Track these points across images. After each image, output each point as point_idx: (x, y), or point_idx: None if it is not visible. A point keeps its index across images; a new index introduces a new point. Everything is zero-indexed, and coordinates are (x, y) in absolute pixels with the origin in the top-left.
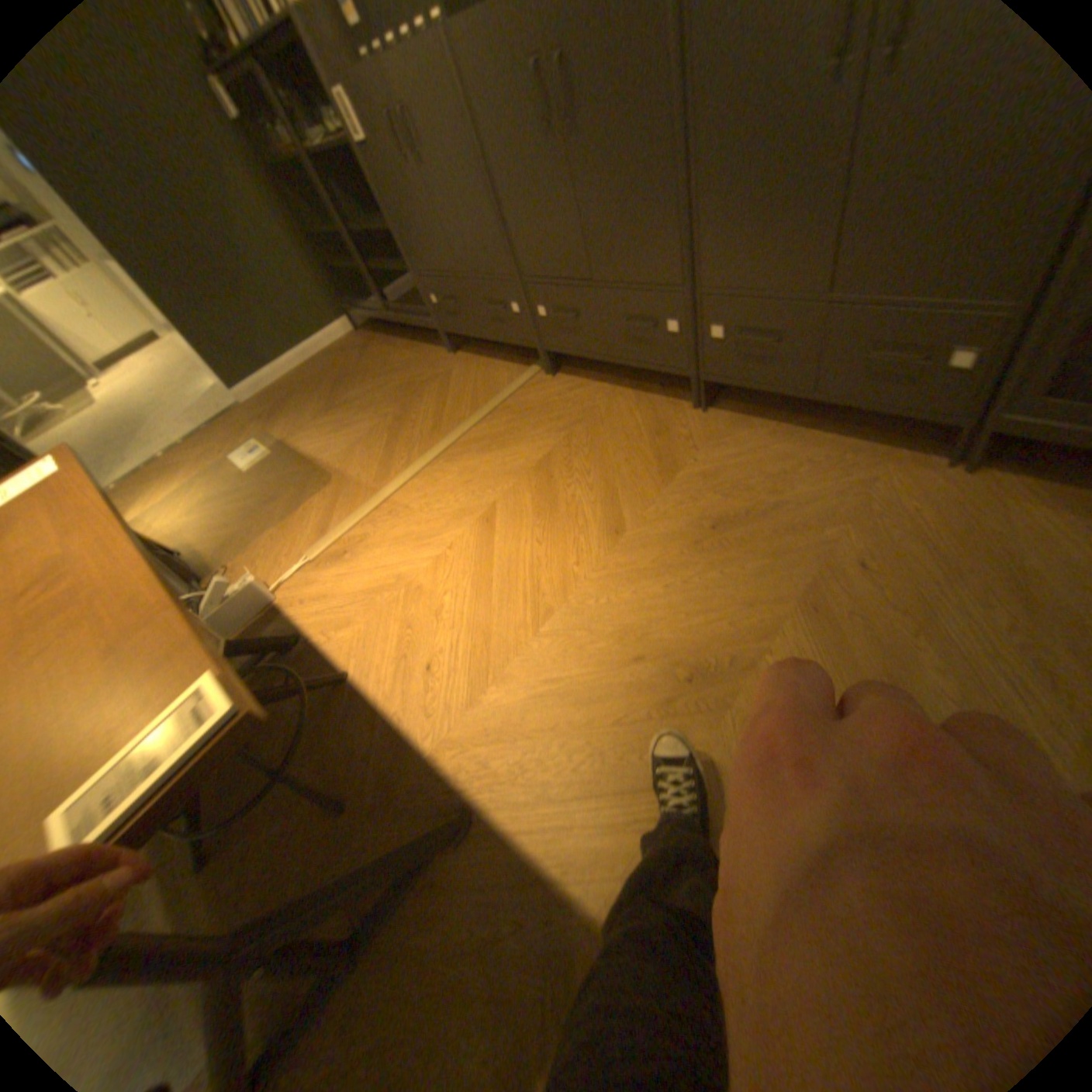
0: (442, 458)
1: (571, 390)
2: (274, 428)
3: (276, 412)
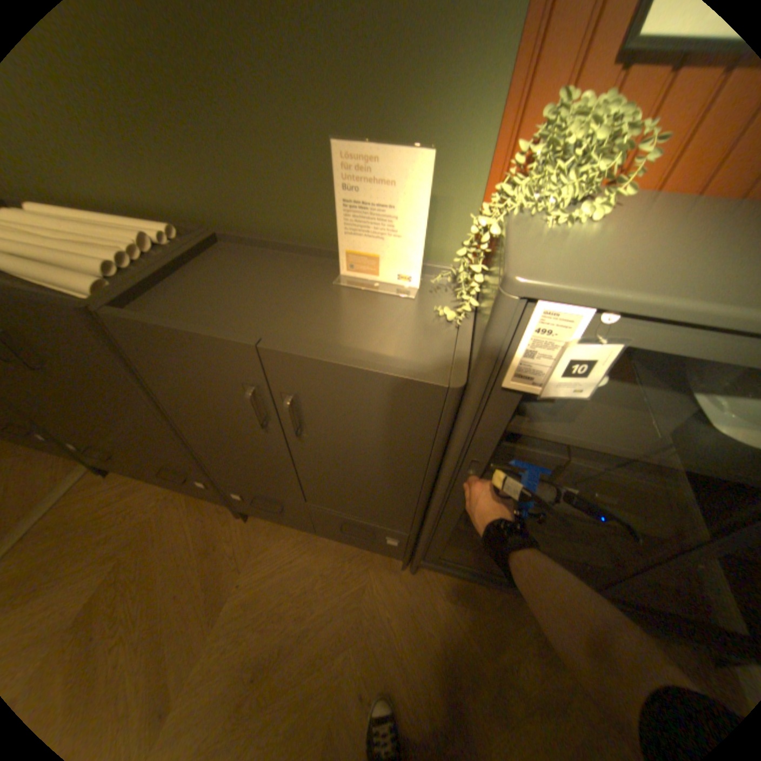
0: None
1: (122, 495)
2: None
3: None
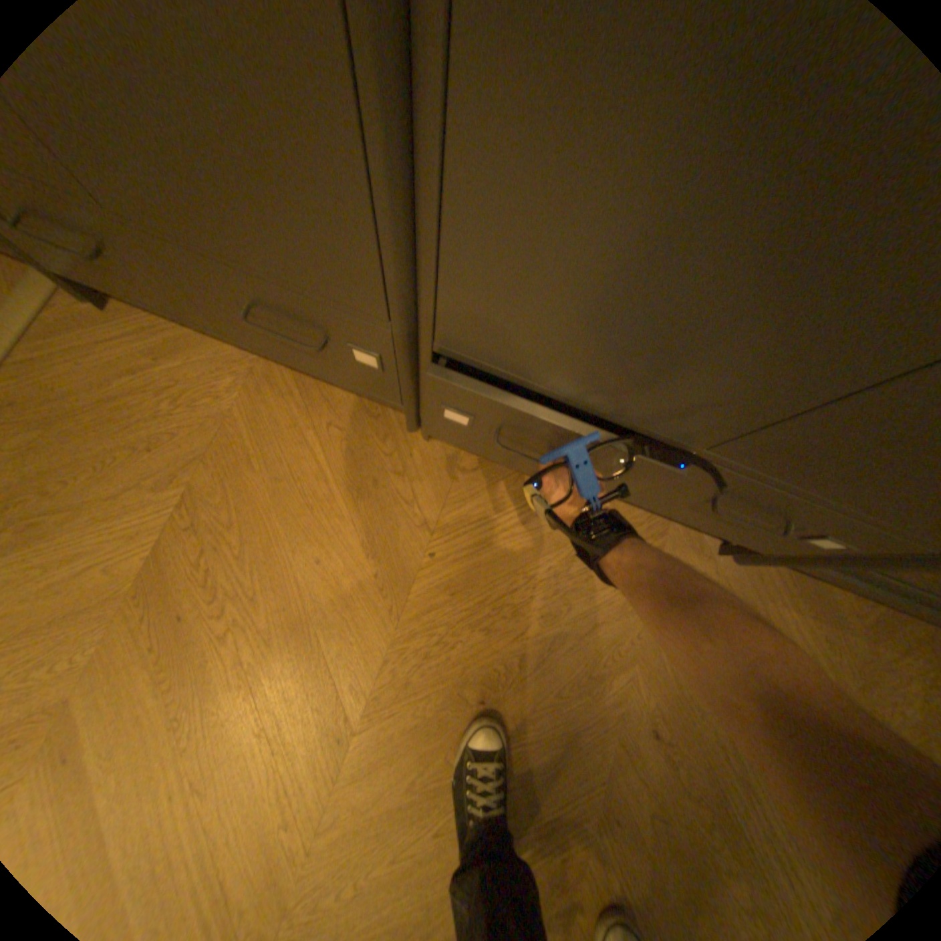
0: None
1: (157, 355)
2: None
3: None
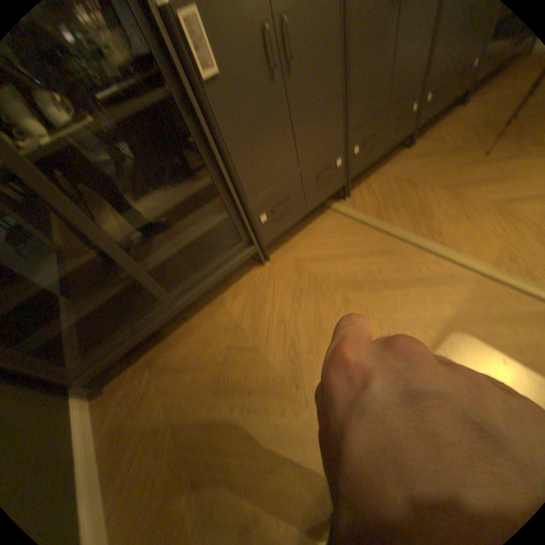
0: (434, 238)
1: (371, 186)
2: (297, 489)
3: (243, 504)
